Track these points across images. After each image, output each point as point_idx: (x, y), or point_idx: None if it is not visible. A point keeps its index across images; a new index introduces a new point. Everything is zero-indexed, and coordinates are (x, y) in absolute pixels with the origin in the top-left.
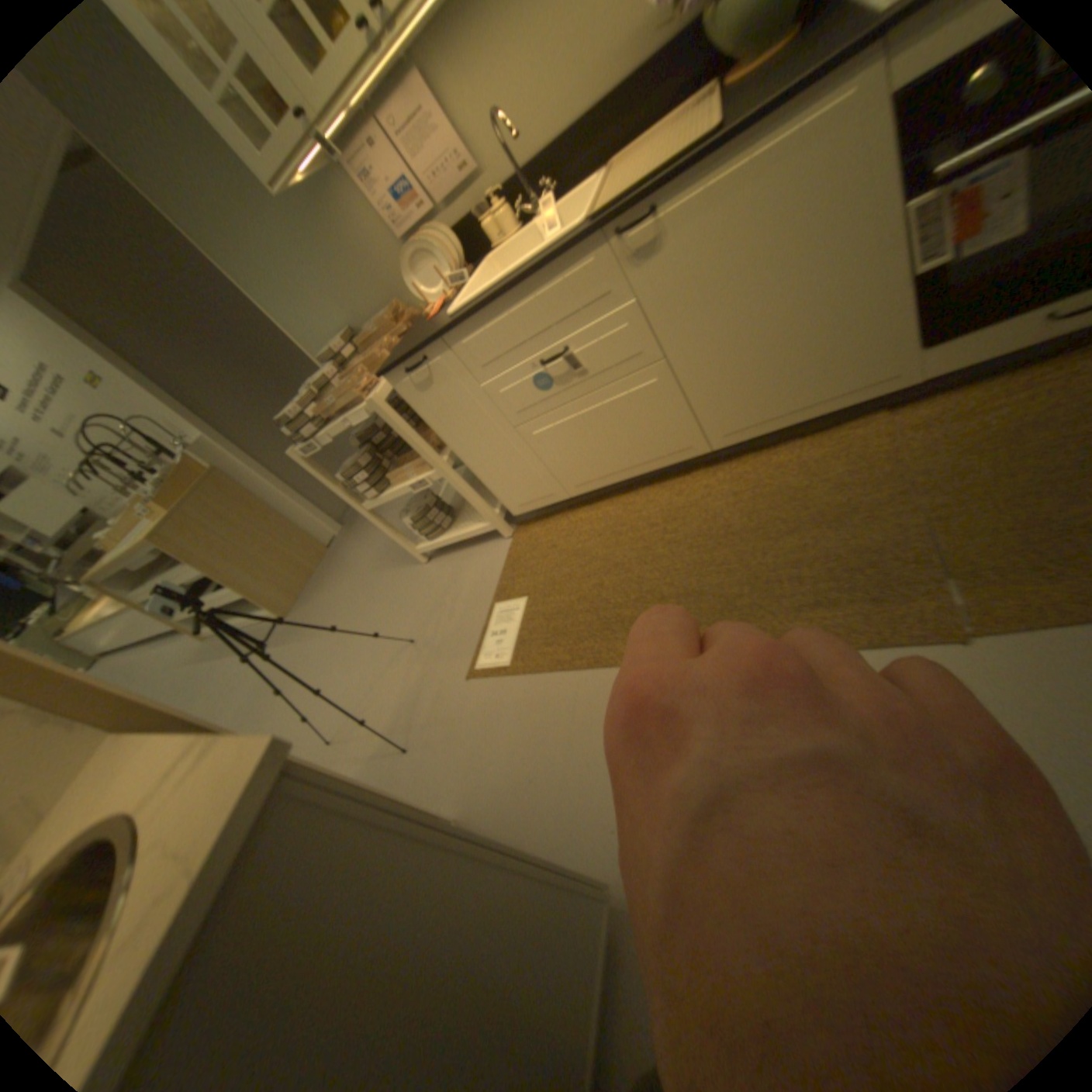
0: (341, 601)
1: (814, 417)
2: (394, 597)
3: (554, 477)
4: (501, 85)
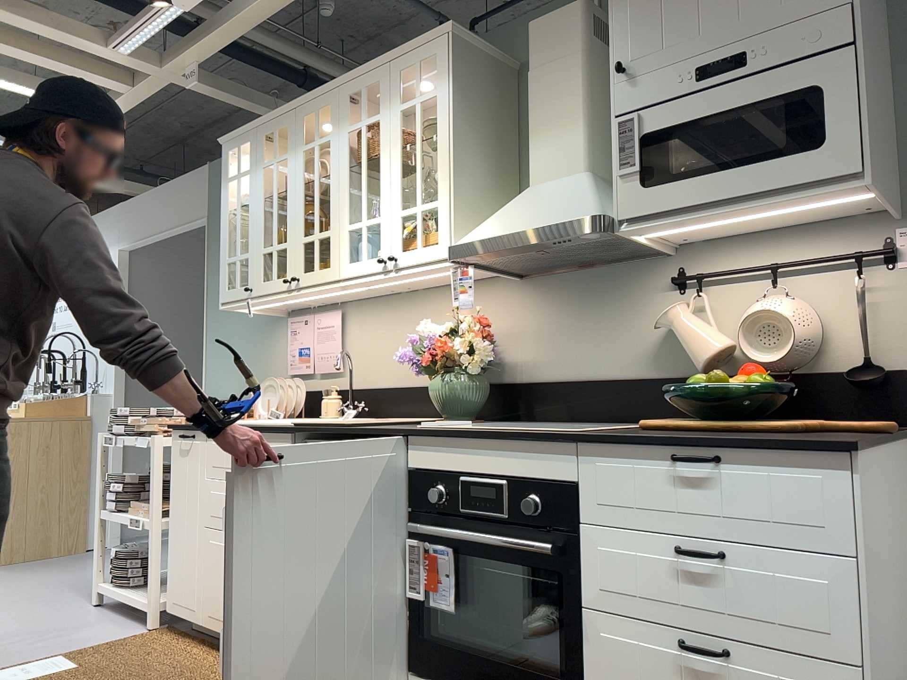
0: (19, 586)
1: None
2: (40, 608)
3: (202, 594)
4: (372, 344)
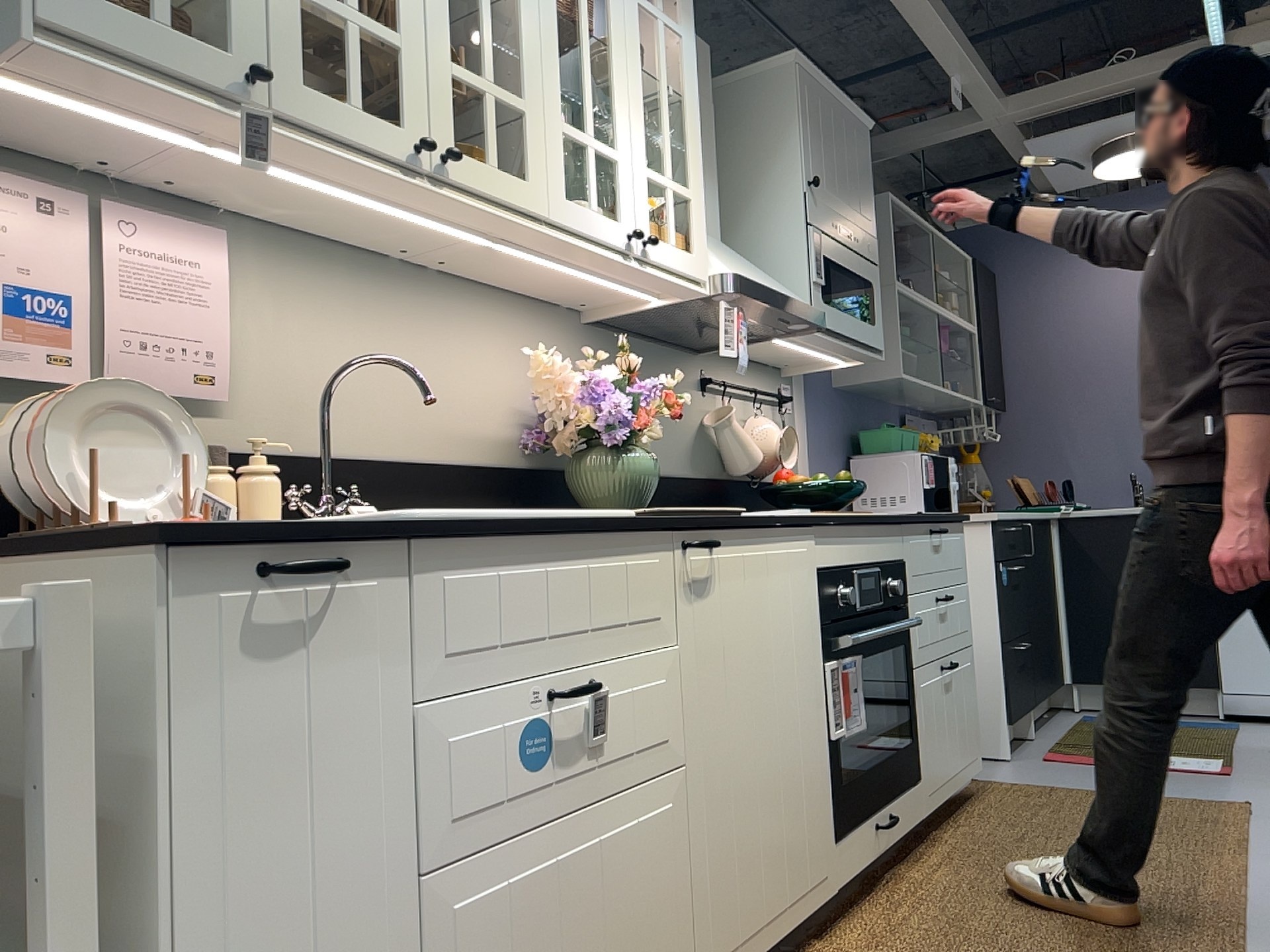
0: None
1: (781, 938)
2: None
3: None
4: (318, 351)
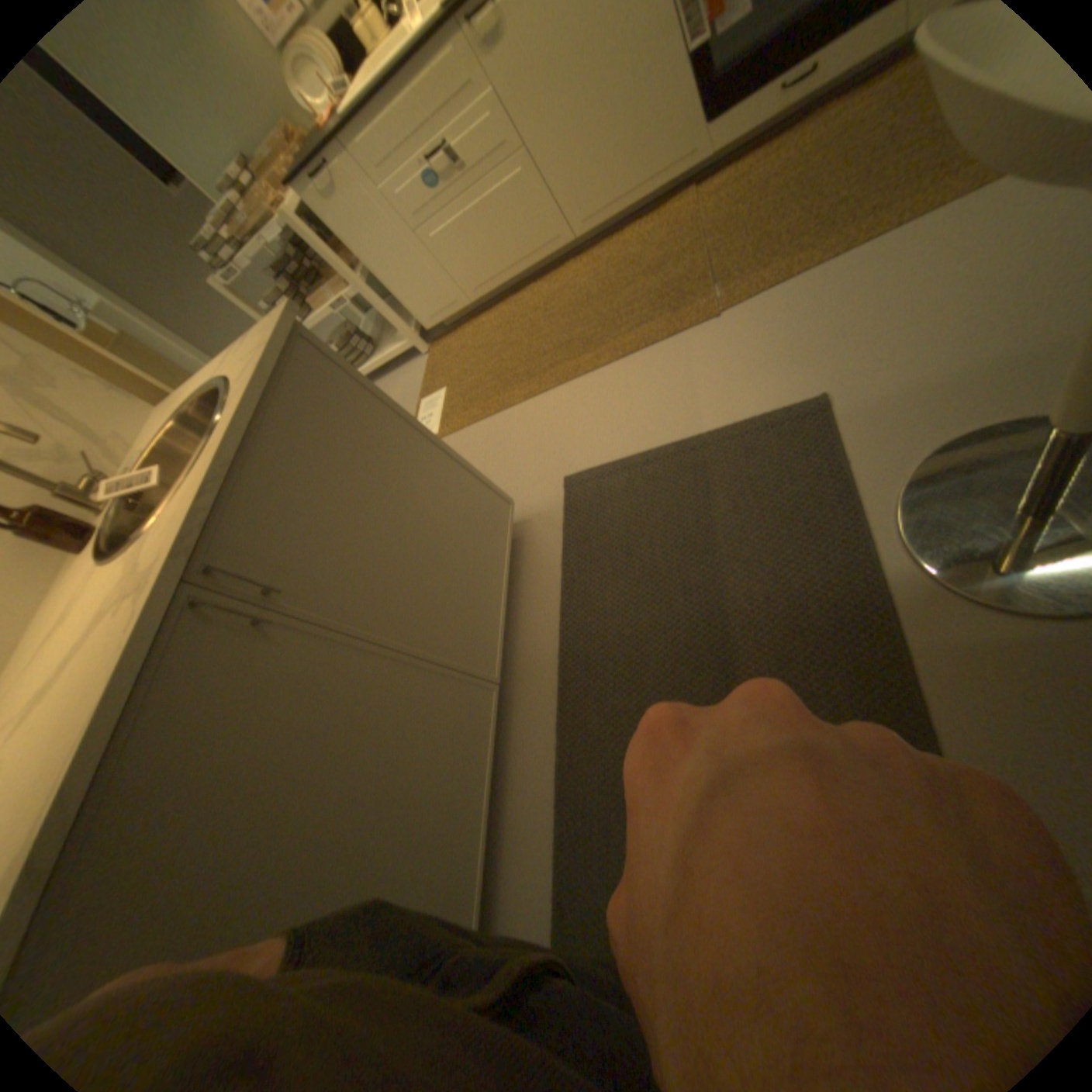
0: None
1: (645, 194)
2: None
3: (455, 281)
4: None
